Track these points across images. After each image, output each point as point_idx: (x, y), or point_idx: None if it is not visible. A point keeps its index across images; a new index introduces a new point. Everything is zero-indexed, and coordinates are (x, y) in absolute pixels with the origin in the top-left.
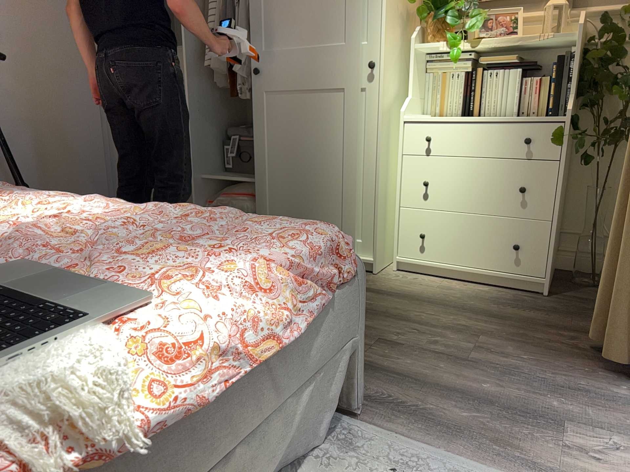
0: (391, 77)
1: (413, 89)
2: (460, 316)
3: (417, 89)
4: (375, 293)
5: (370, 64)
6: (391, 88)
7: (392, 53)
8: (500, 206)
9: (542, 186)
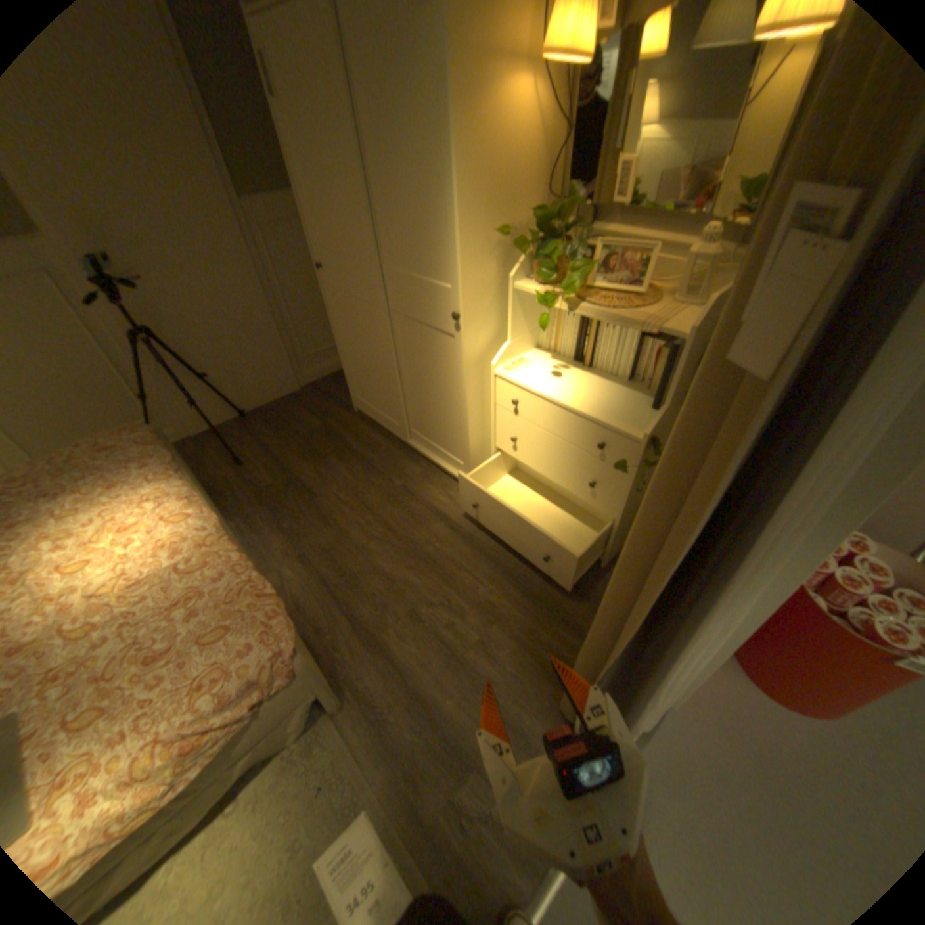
0: (484, 325)
1: (517, 331)
2: (502, 583)
3: (524, 327)
4: (454, 529)
5: (455, 317)
6: (485, 336)
7: (484, 300)
8: (574, 485)
9: (612, 488)
